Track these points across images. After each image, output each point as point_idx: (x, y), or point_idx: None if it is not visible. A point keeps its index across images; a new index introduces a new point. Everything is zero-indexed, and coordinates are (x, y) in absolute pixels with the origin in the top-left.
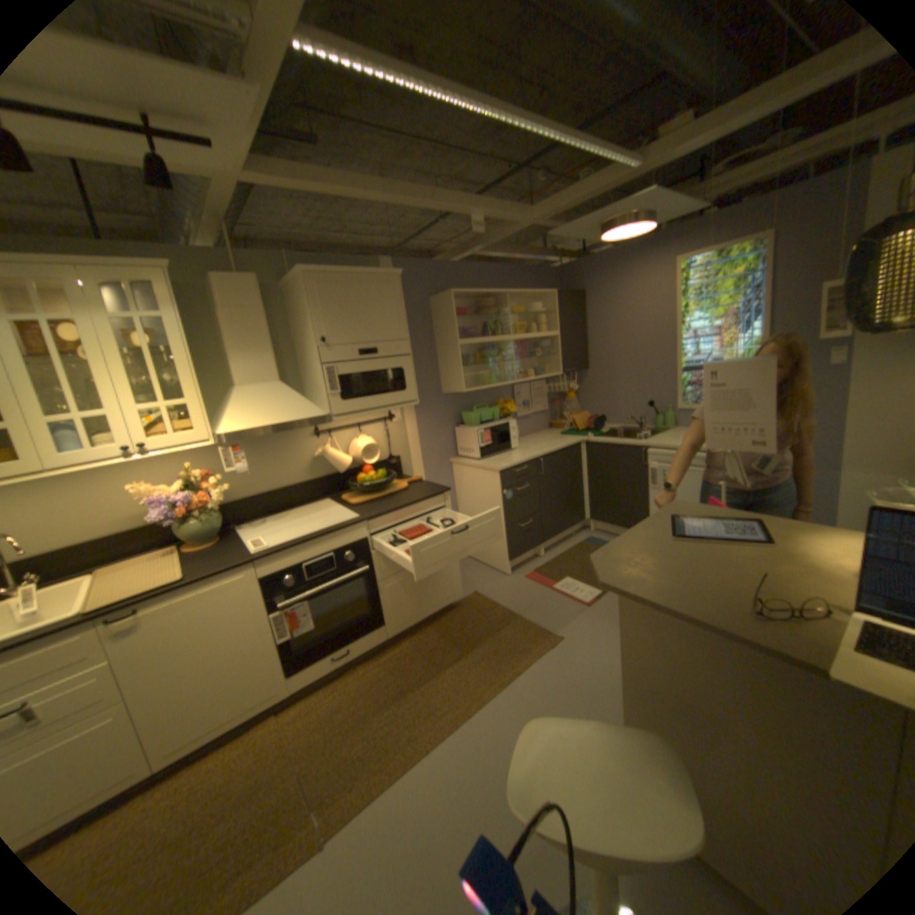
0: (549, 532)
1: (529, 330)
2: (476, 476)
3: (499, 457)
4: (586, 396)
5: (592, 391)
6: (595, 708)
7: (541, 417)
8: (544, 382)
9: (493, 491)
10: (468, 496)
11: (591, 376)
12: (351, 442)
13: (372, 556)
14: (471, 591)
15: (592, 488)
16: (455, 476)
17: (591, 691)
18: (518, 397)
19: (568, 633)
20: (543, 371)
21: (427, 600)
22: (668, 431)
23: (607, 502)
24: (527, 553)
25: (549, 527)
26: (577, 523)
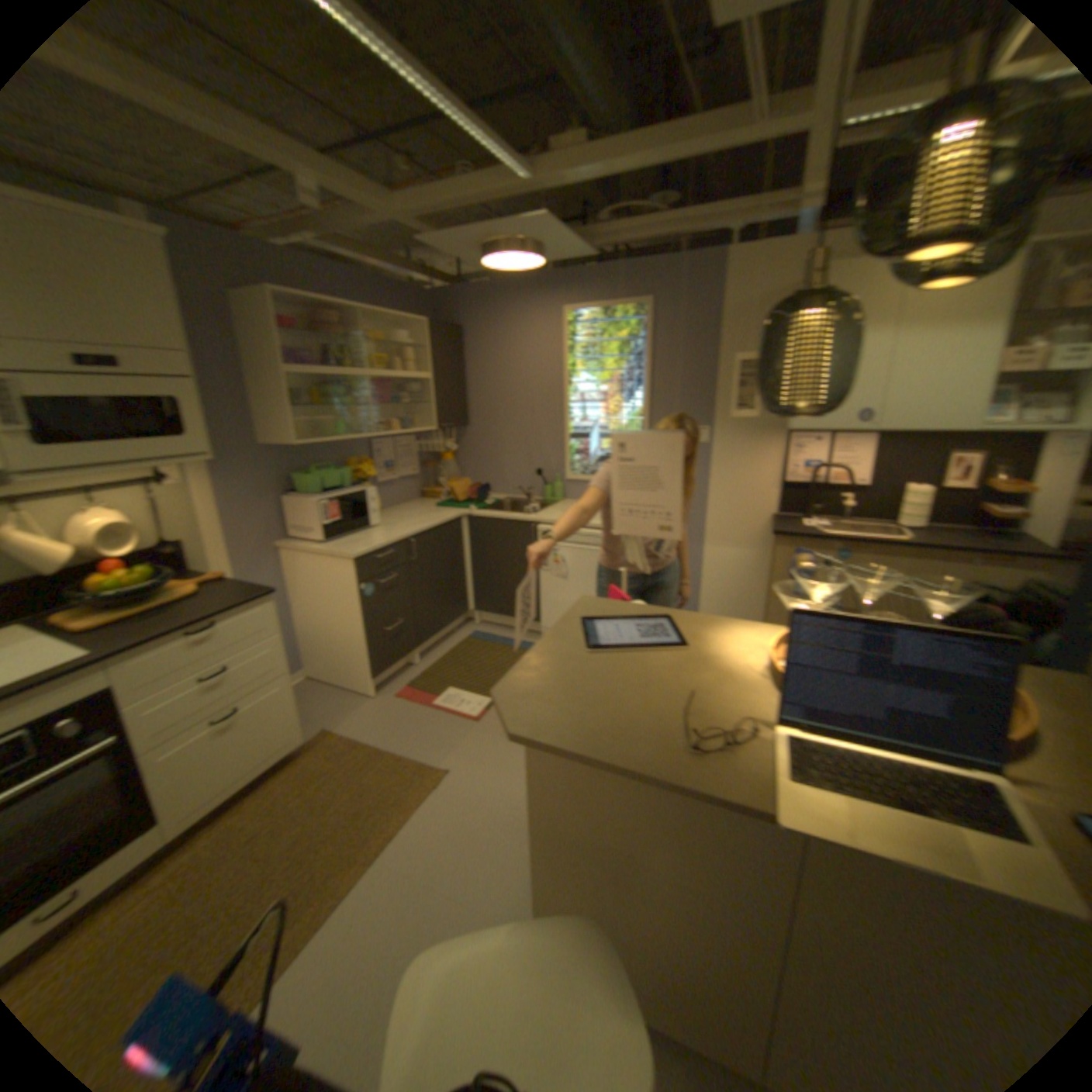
0: (427, 632)
1: (395, 366)
2: (322, 565)
3: (356, 537)
4: (469, 459)
5: (475, 454)
6: (491, 855)
7: (414, 484)
8: (416, 437)
9: (347, 586)
10: (310, 594)
11: (474, 435)
12: (77, 517)
13: (126, 715)
14: (319, 730)
15: (478, 572)
16: (288, 565)
17: (485, 833)
18: (381, 456)
19: (454, 762)
20: (415, 424)
21: (243, 761)
22: (558, 505)
23: (495, 588)
24: (399, 663)
25: (426, 626)
26: (461, 616)
